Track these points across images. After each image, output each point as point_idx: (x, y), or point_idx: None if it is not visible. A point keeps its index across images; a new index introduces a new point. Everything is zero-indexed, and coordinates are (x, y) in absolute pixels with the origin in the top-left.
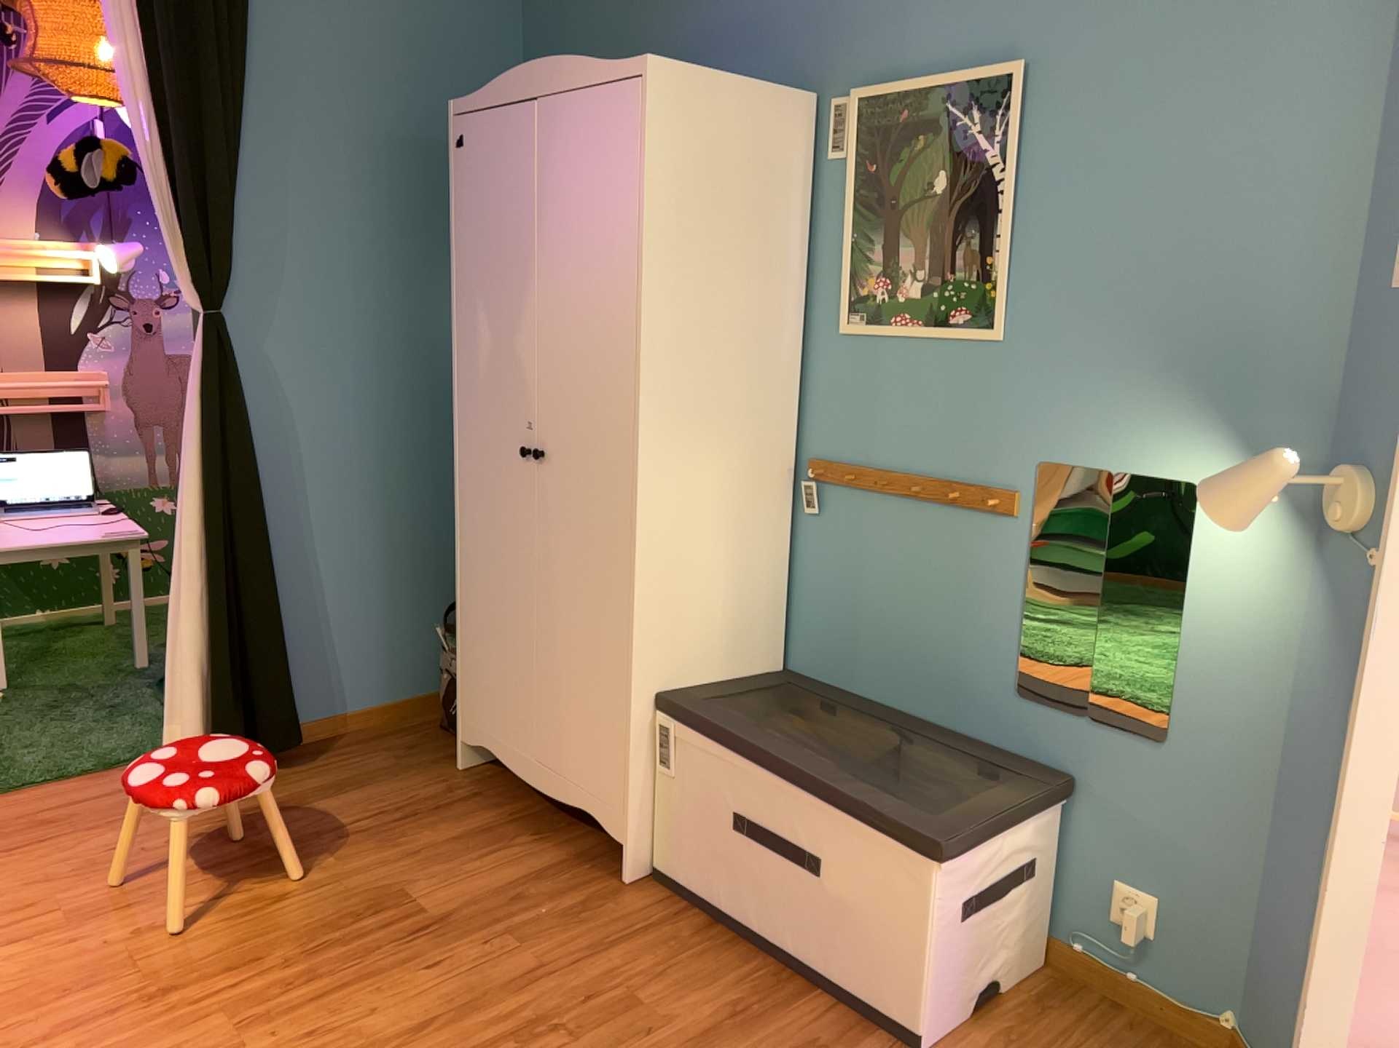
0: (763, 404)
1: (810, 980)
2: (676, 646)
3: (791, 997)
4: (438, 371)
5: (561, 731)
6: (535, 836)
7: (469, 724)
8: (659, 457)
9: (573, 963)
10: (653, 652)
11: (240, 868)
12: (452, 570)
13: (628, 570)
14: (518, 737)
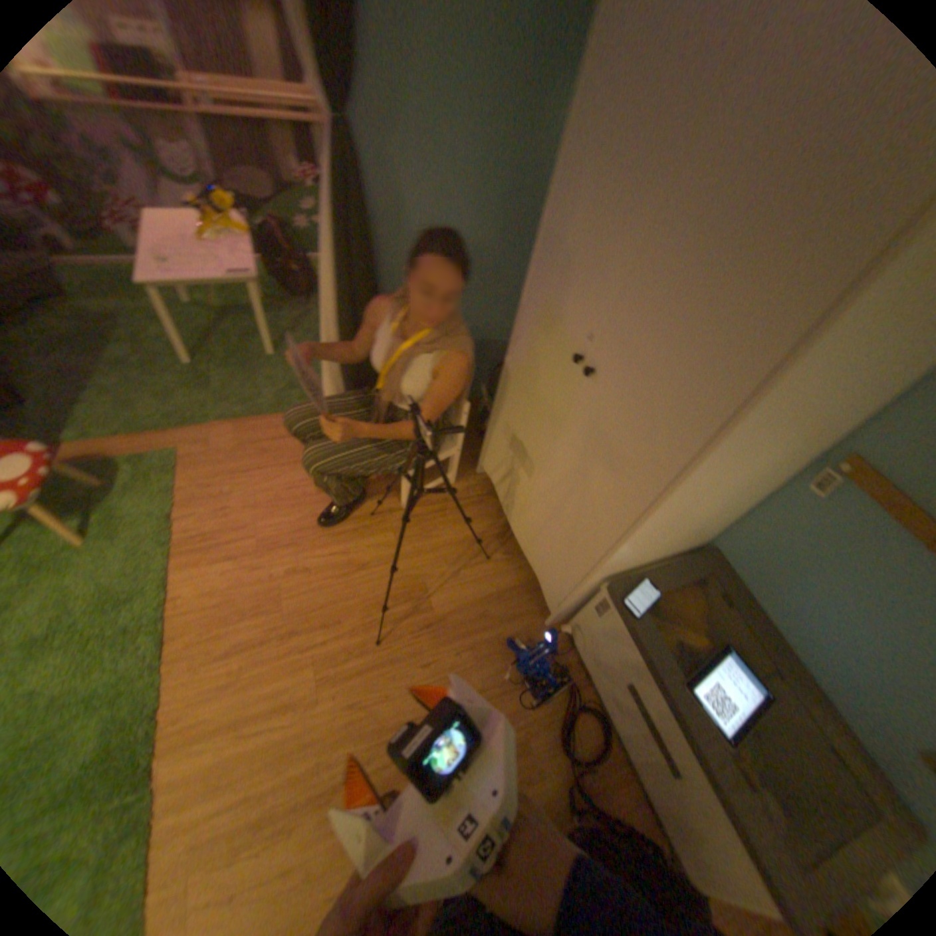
0: (854, 415)
1: (633, 780)
2: (639, 558)
3: (618, 786)
4: (532, 186)
5: (537, 523)
6: (506, 558)
7: (487, 466)
8: (714, 472)
9: (500, 696)
10: (620, 565)
11: (347, 532)
12: (504, 337)
13: (630, 533)
14: (511, 503)
